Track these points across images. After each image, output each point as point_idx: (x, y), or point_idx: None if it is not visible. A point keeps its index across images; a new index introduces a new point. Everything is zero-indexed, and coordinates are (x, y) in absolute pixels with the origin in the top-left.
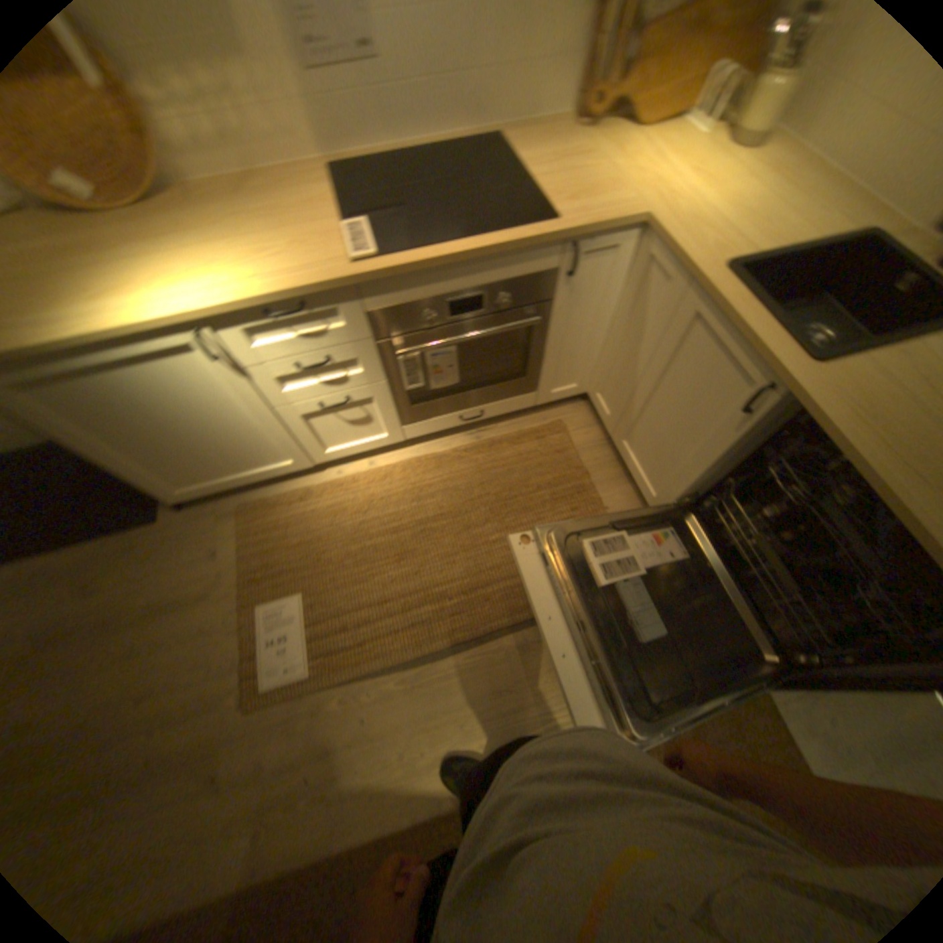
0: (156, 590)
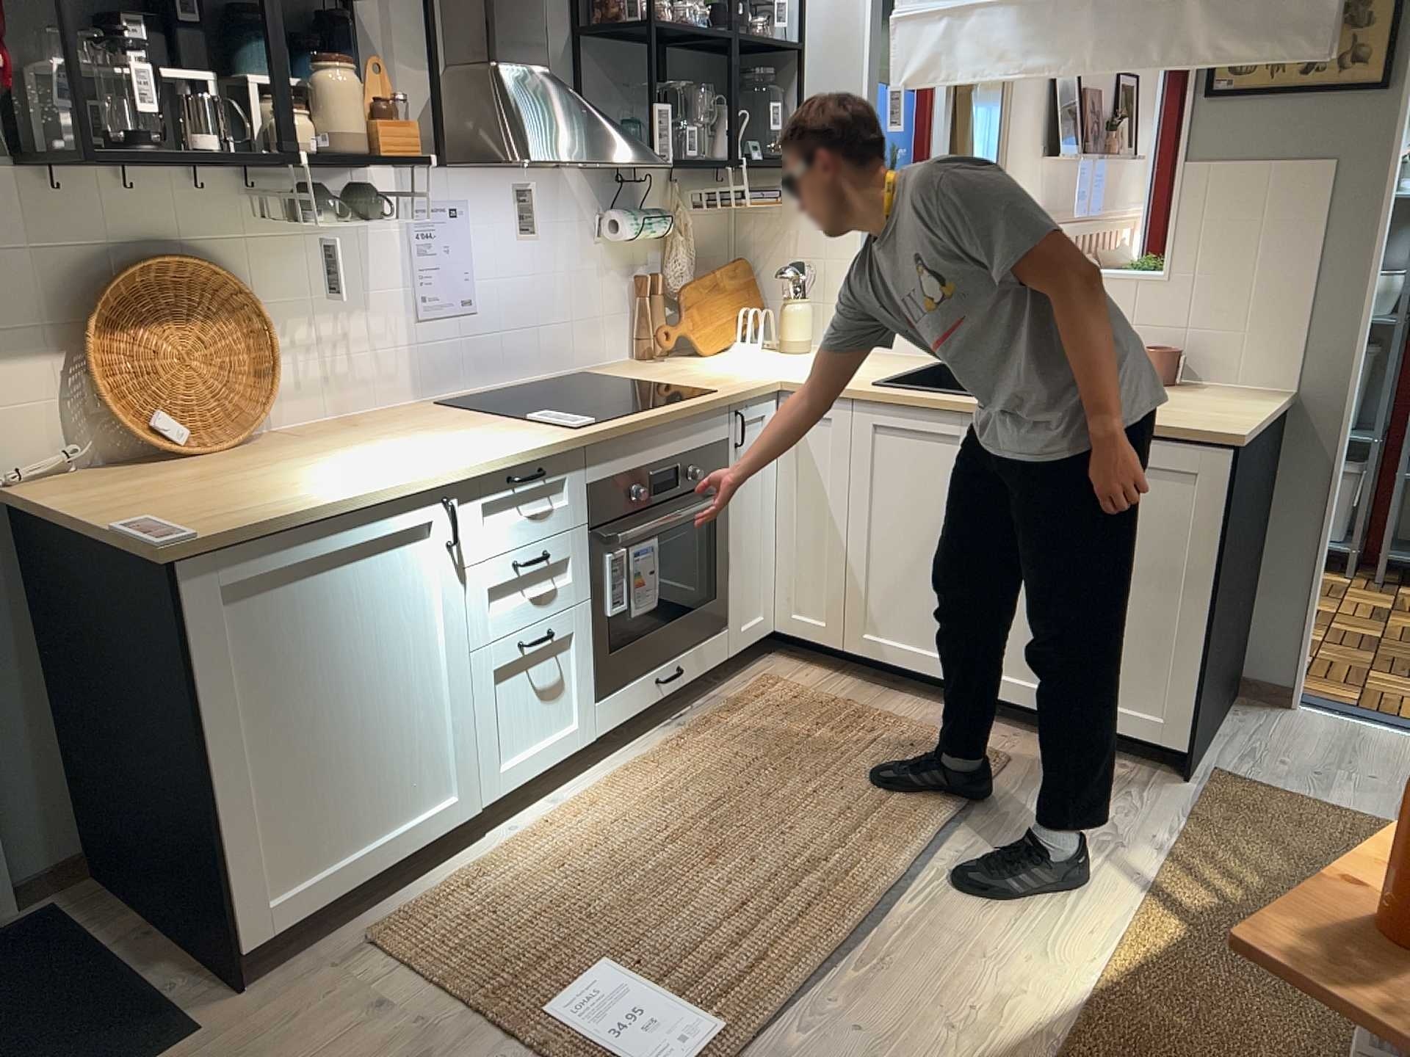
0: None
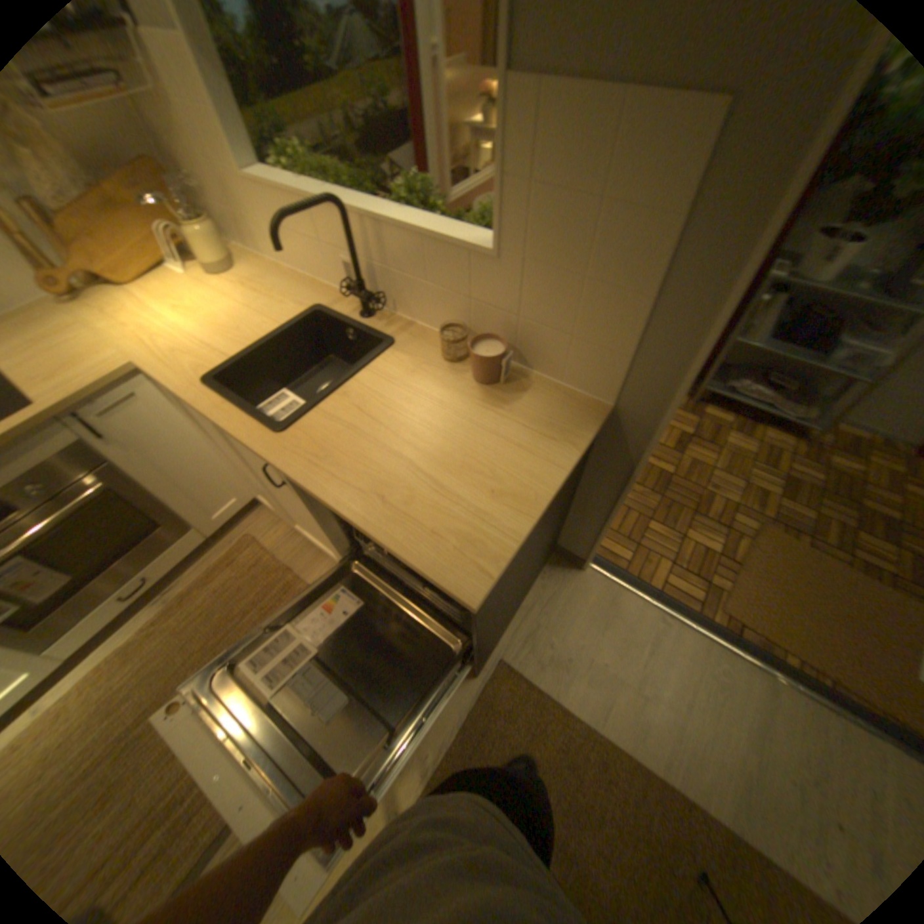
0: None
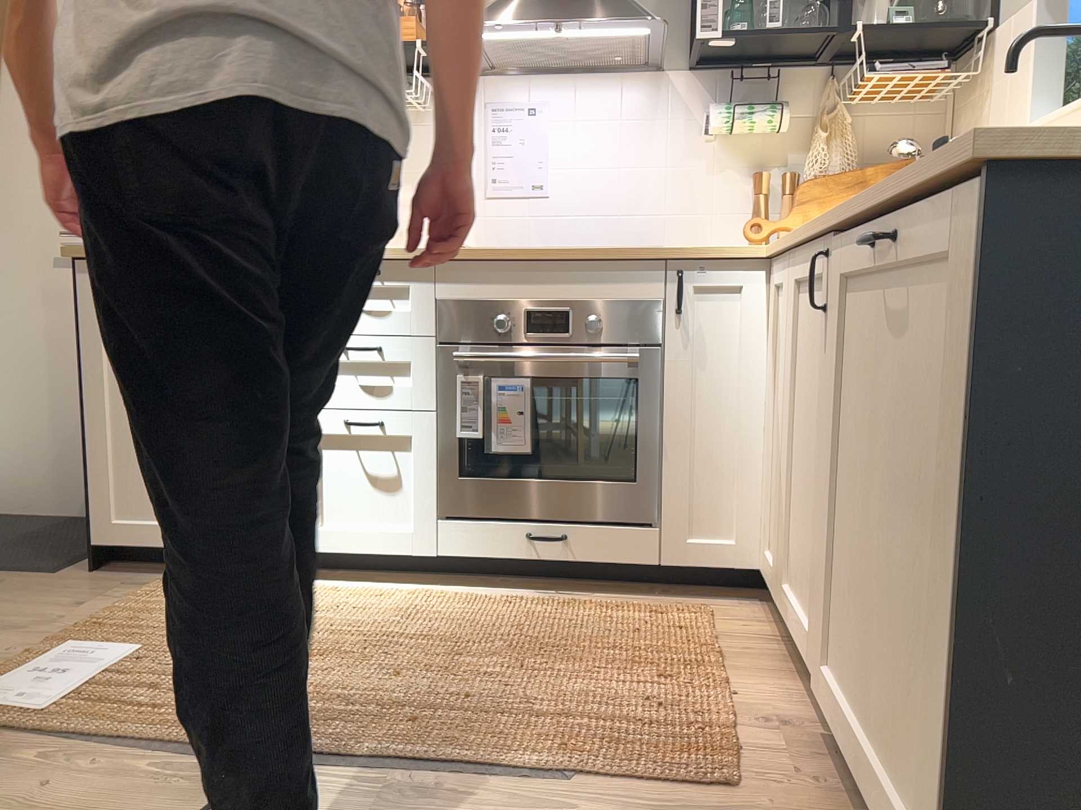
0: None
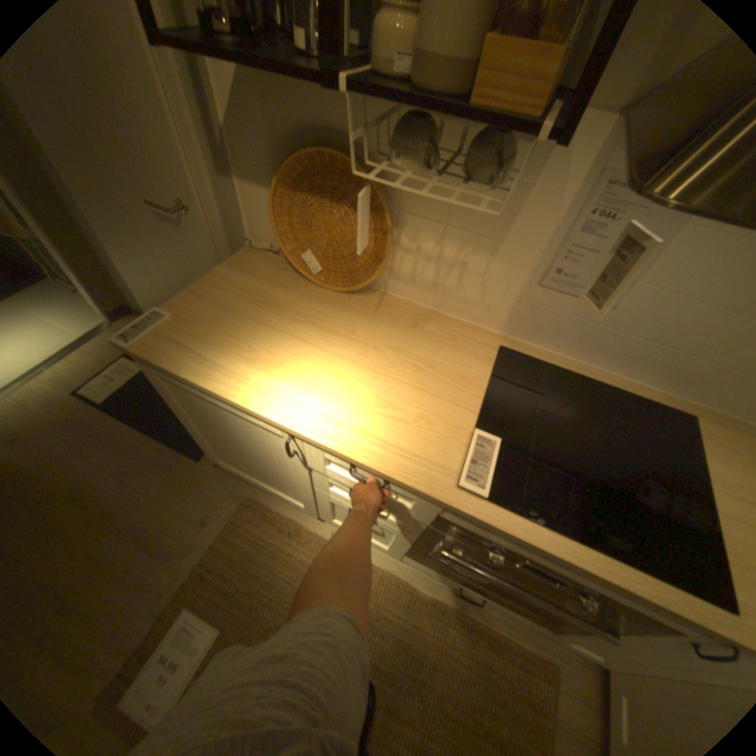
0: (148, 524)
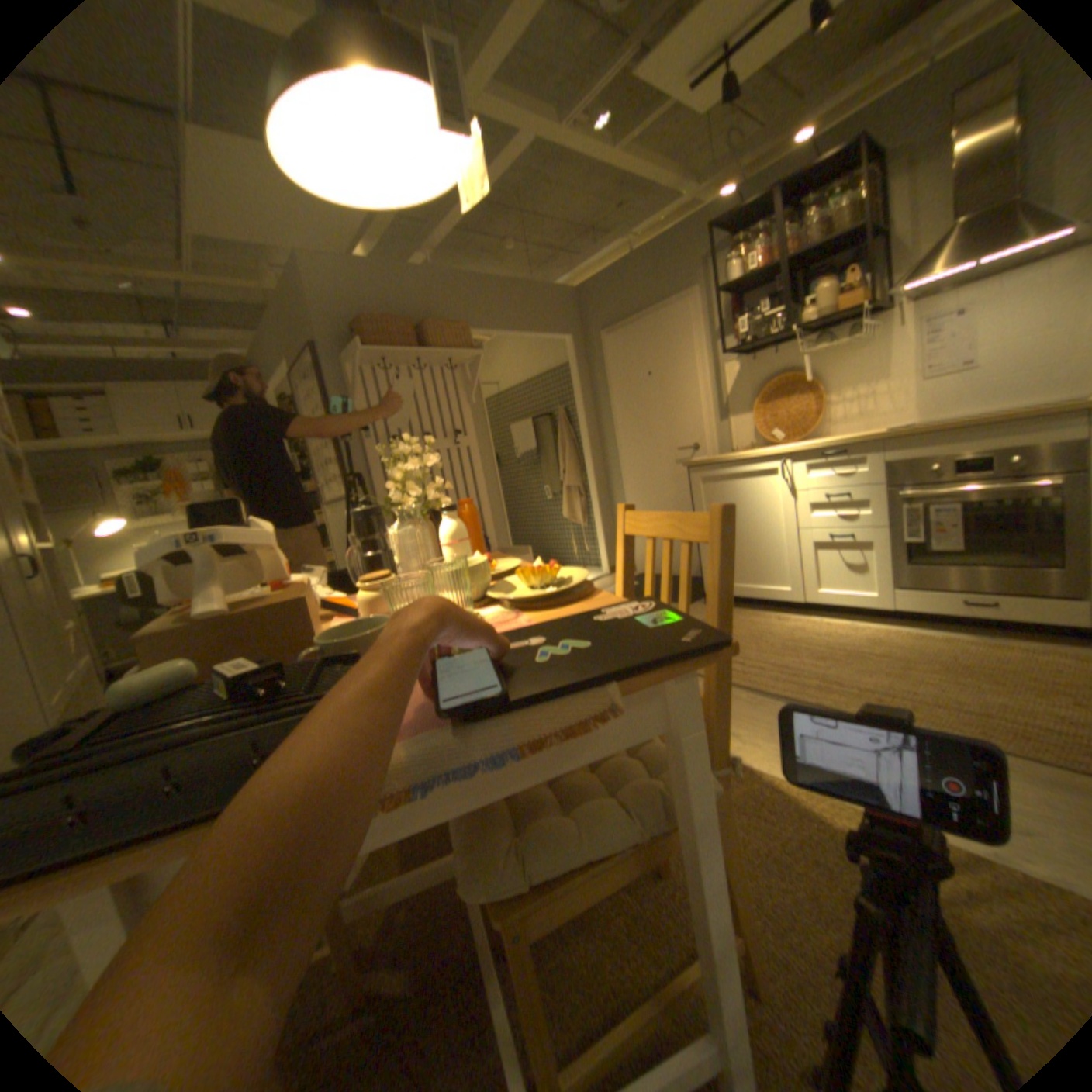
0: None
